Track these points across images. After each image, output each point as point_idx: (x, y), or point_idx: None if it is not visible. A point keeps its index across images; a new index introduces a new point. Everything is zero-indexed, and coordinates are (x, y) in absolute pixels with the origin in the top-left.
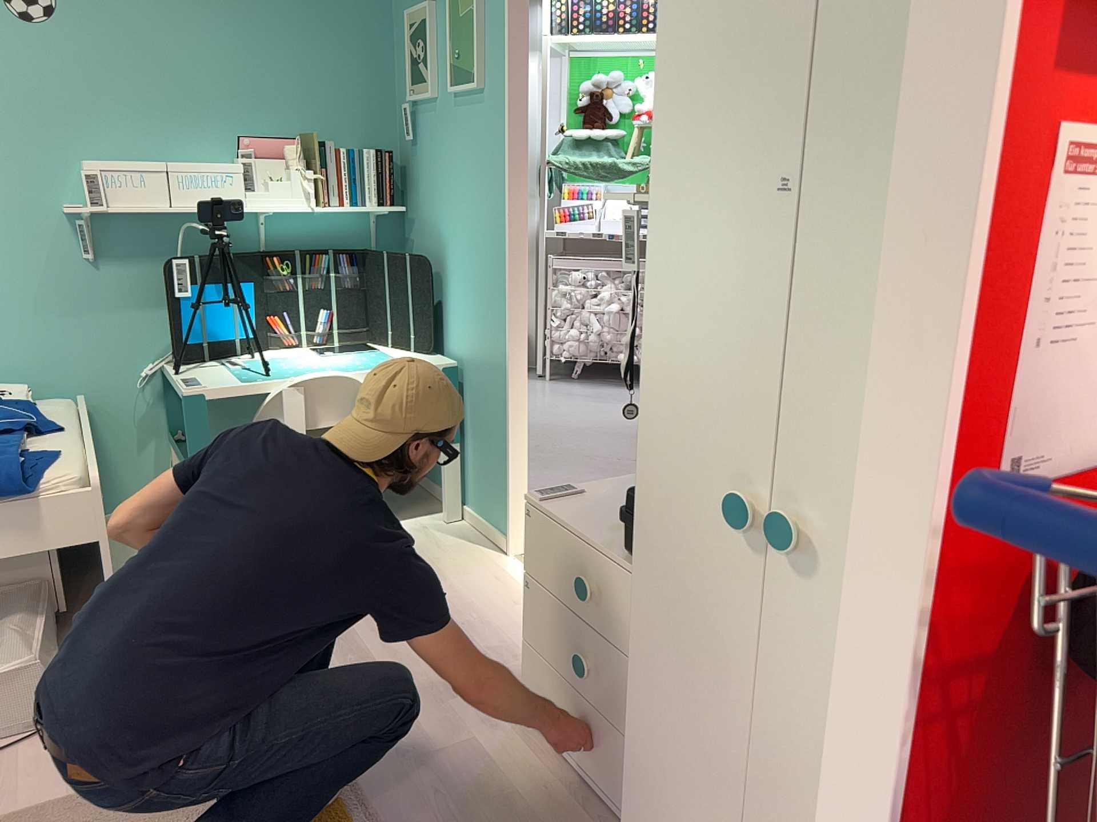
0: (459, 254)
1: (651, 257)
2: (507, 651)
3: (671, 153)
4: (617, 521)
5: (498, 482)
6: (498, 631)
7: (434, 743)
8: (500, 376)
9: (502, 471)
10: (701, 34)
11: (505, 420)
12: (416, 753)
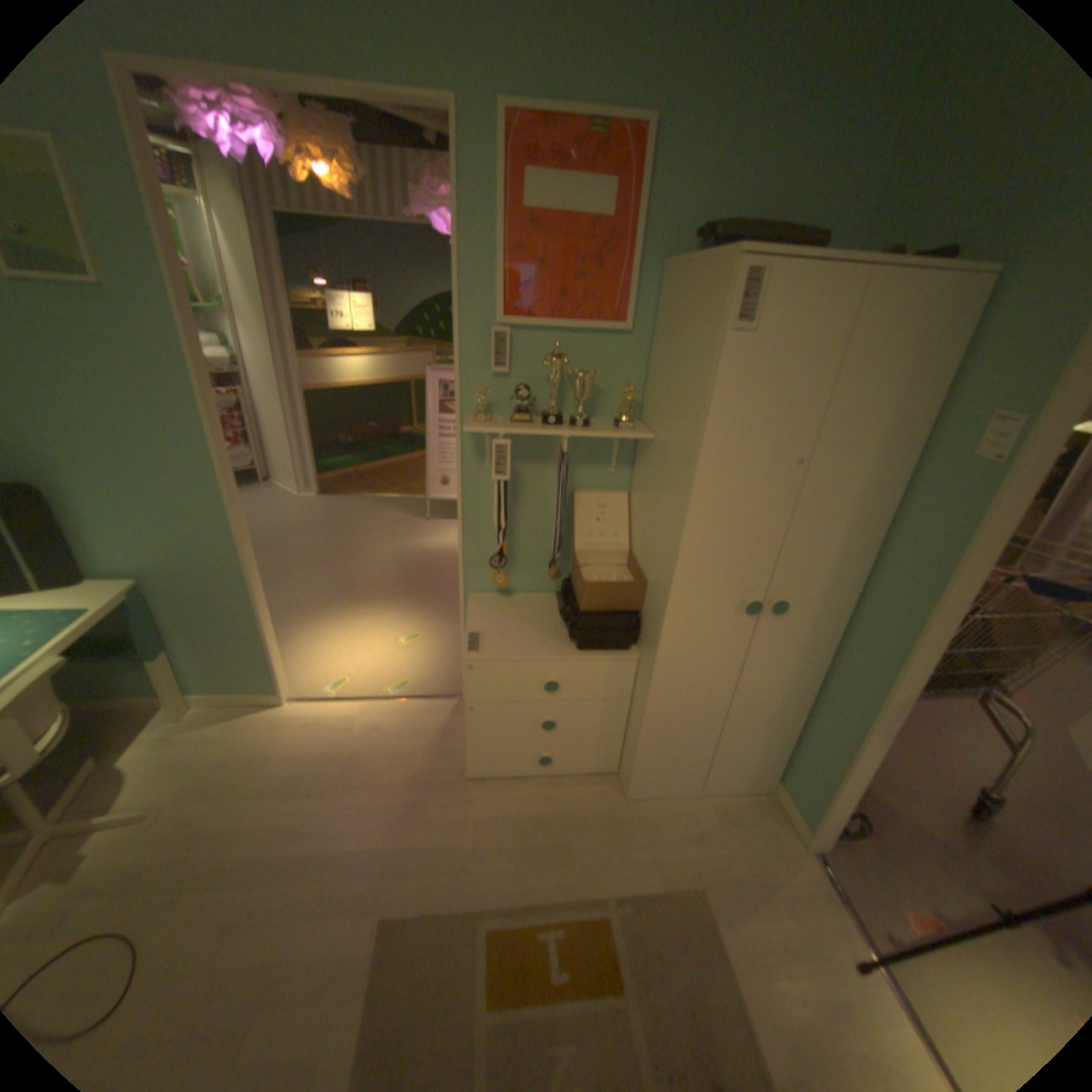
0: (97, 472)
1: (693, 503)
2: (398, 760)
3: (721, 447)
4: (533, 638)
5: (248, 659)
6: (371, 754)
7: (463, 846)
8: (229, 577)
9: (251, 650)
10: (757, 384)
11: (250, 610)
12: (466, 861)
